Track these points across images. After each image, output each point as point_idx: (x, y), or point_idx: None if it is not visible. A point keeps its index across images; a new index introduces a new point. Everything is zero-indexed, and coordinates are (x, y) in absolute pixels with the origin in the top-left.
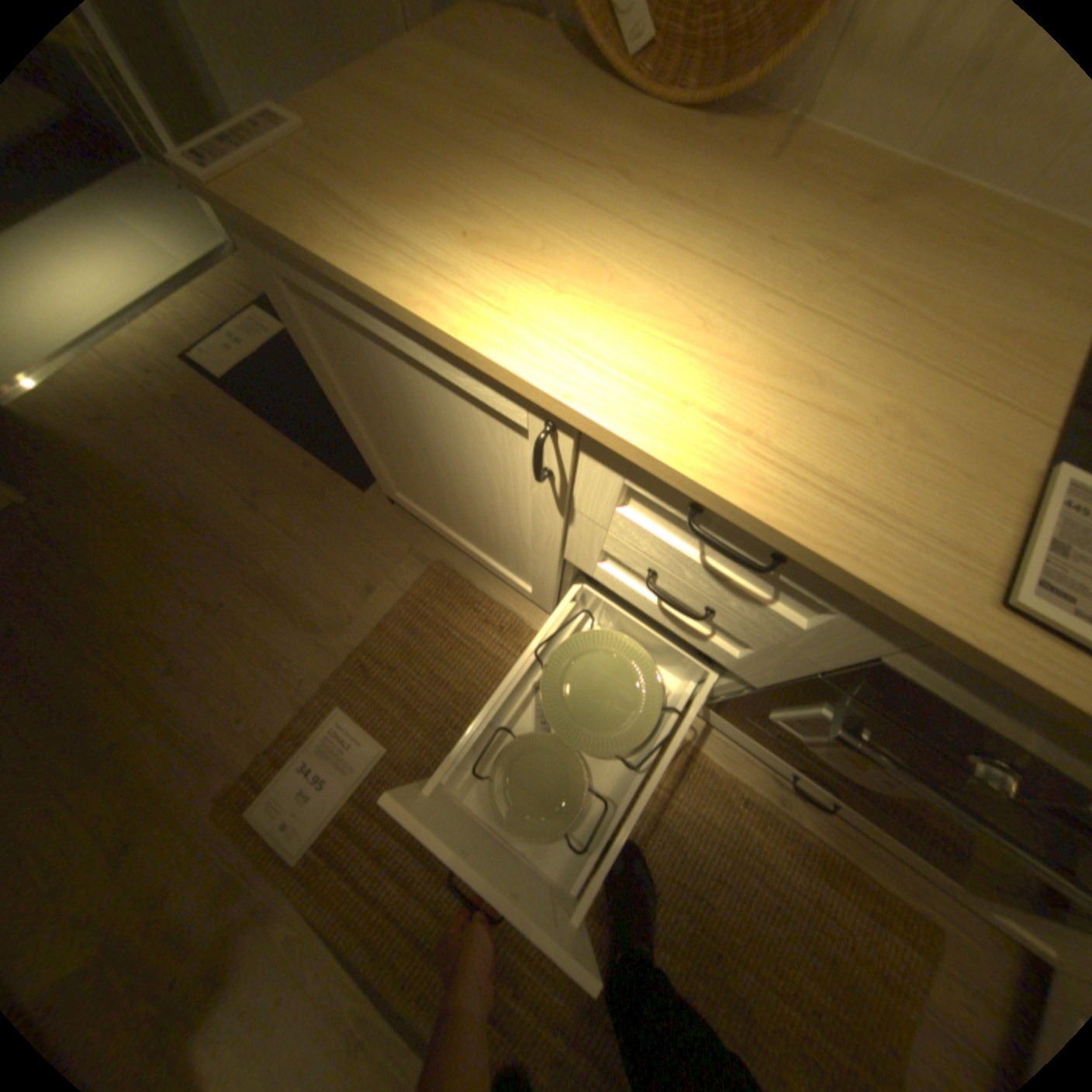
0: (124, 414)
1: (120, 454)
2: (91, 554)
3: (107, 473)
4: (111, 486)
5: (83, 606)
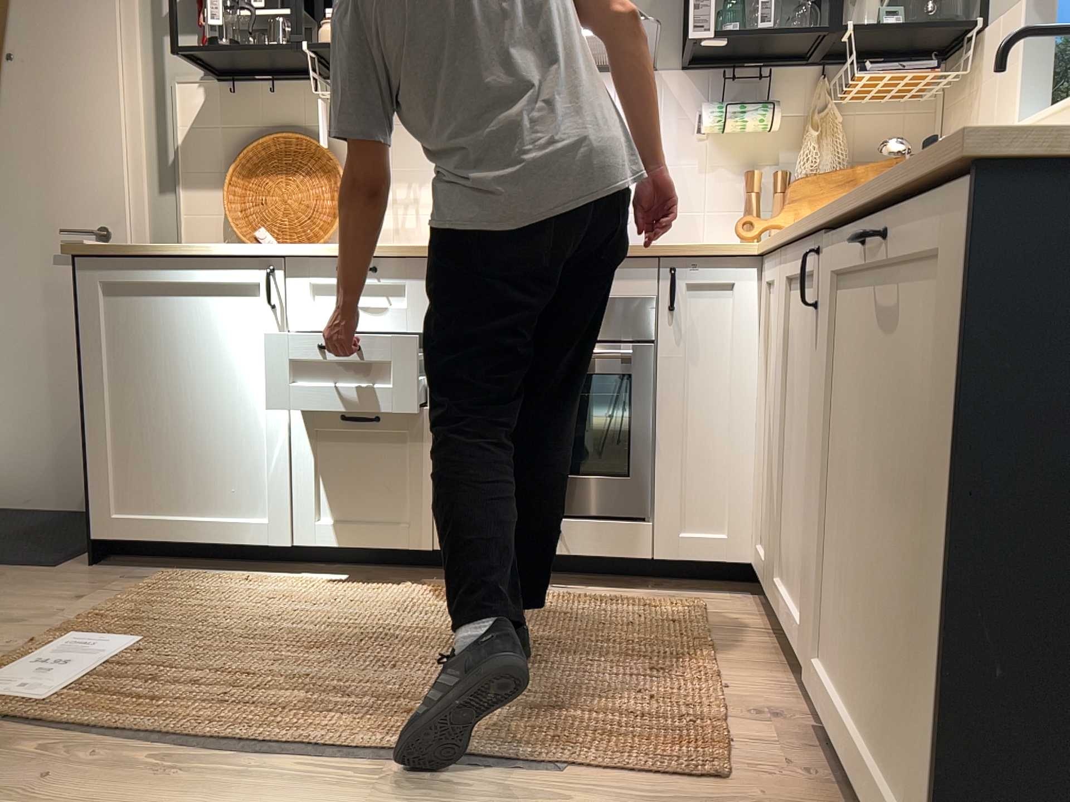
0: None
1: None
2: None
3: None
4: None
5: None
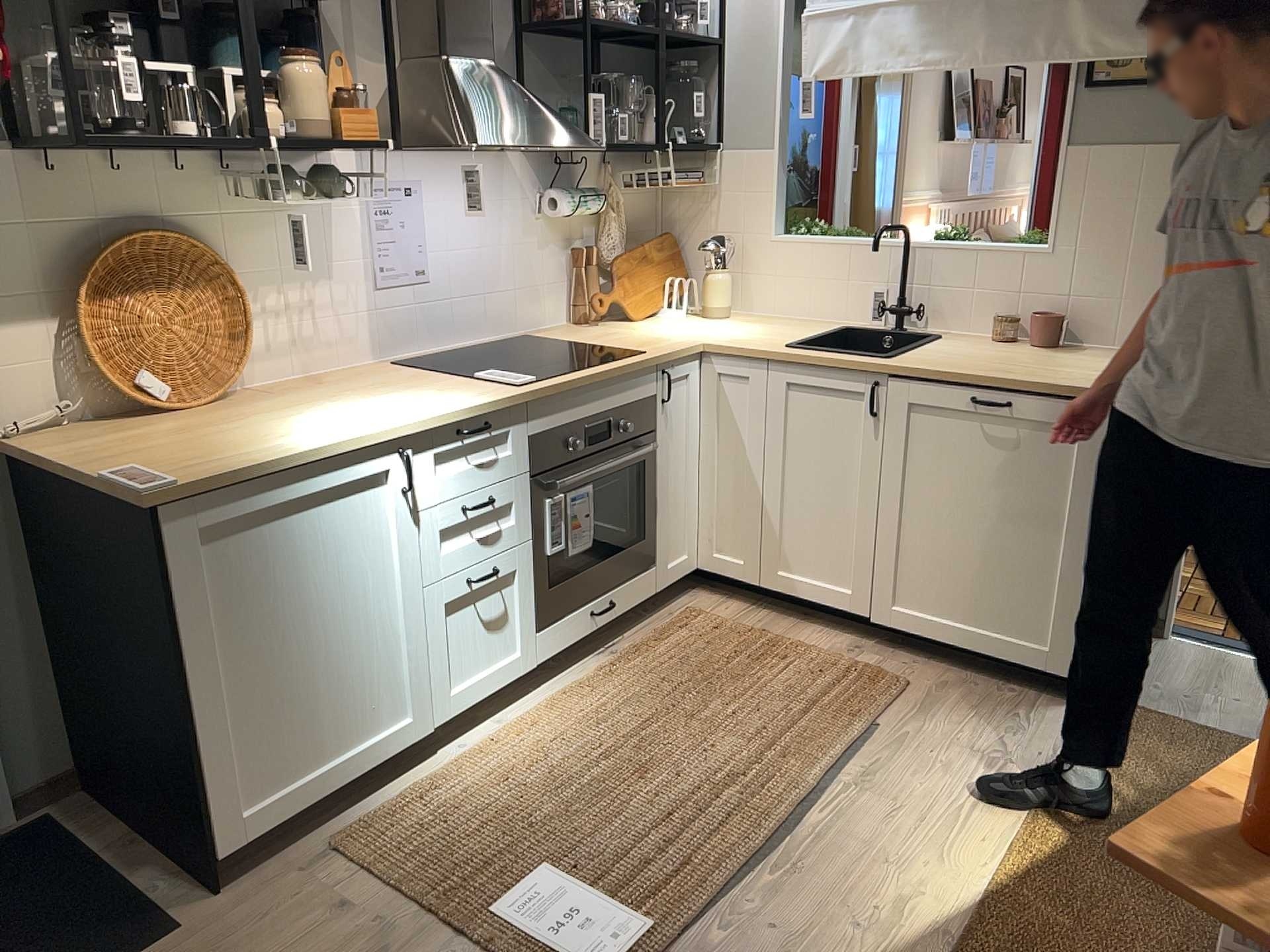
0: None
1: None
2: None
3: None
4: None
5: None
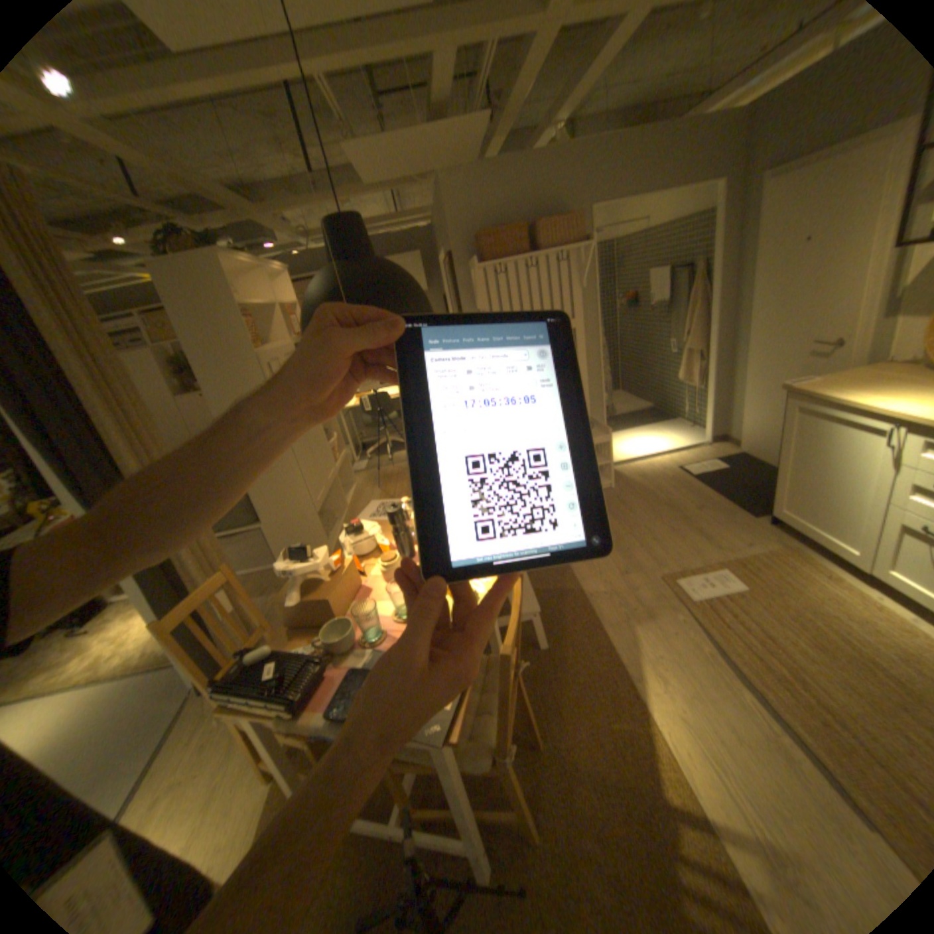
0: (654, 476)
1: (649, 485)
2: (633, 505)
3: (643, 488)
4: (644, 491)
5: (627, 515)
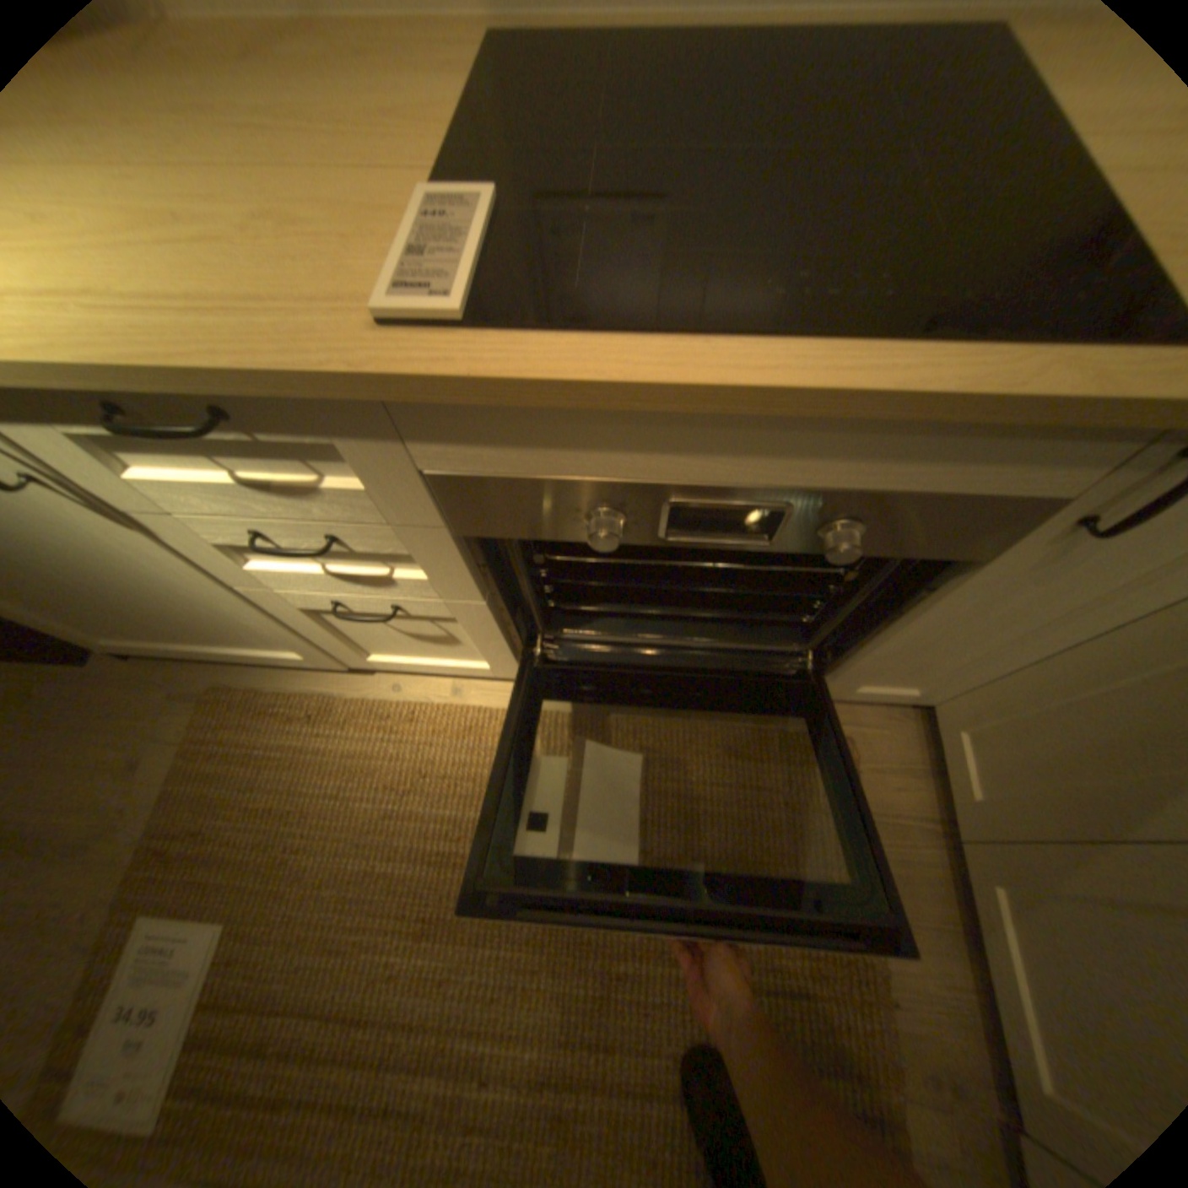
0: None
1: None
2: None
3: None
4: None
5: None
